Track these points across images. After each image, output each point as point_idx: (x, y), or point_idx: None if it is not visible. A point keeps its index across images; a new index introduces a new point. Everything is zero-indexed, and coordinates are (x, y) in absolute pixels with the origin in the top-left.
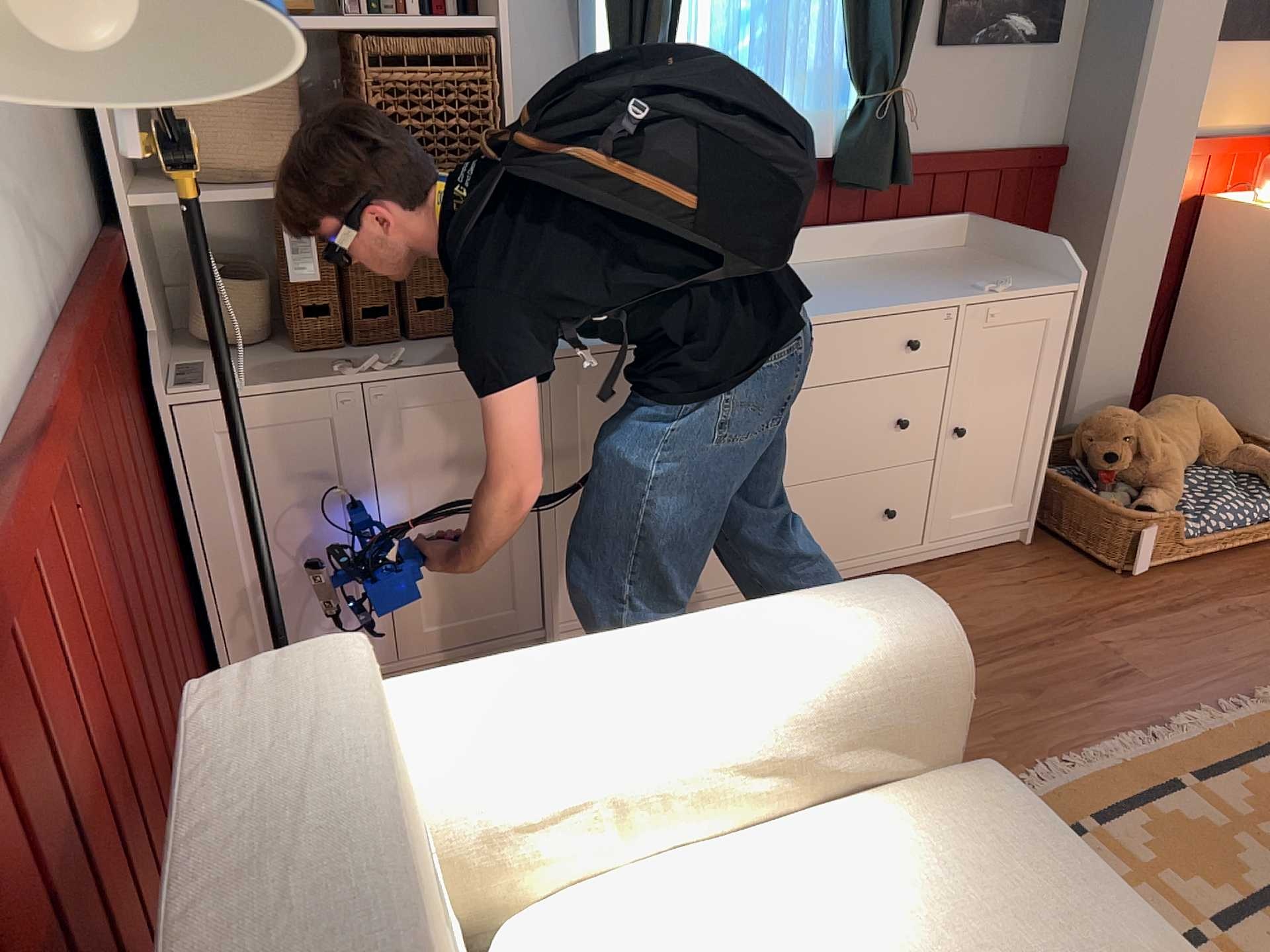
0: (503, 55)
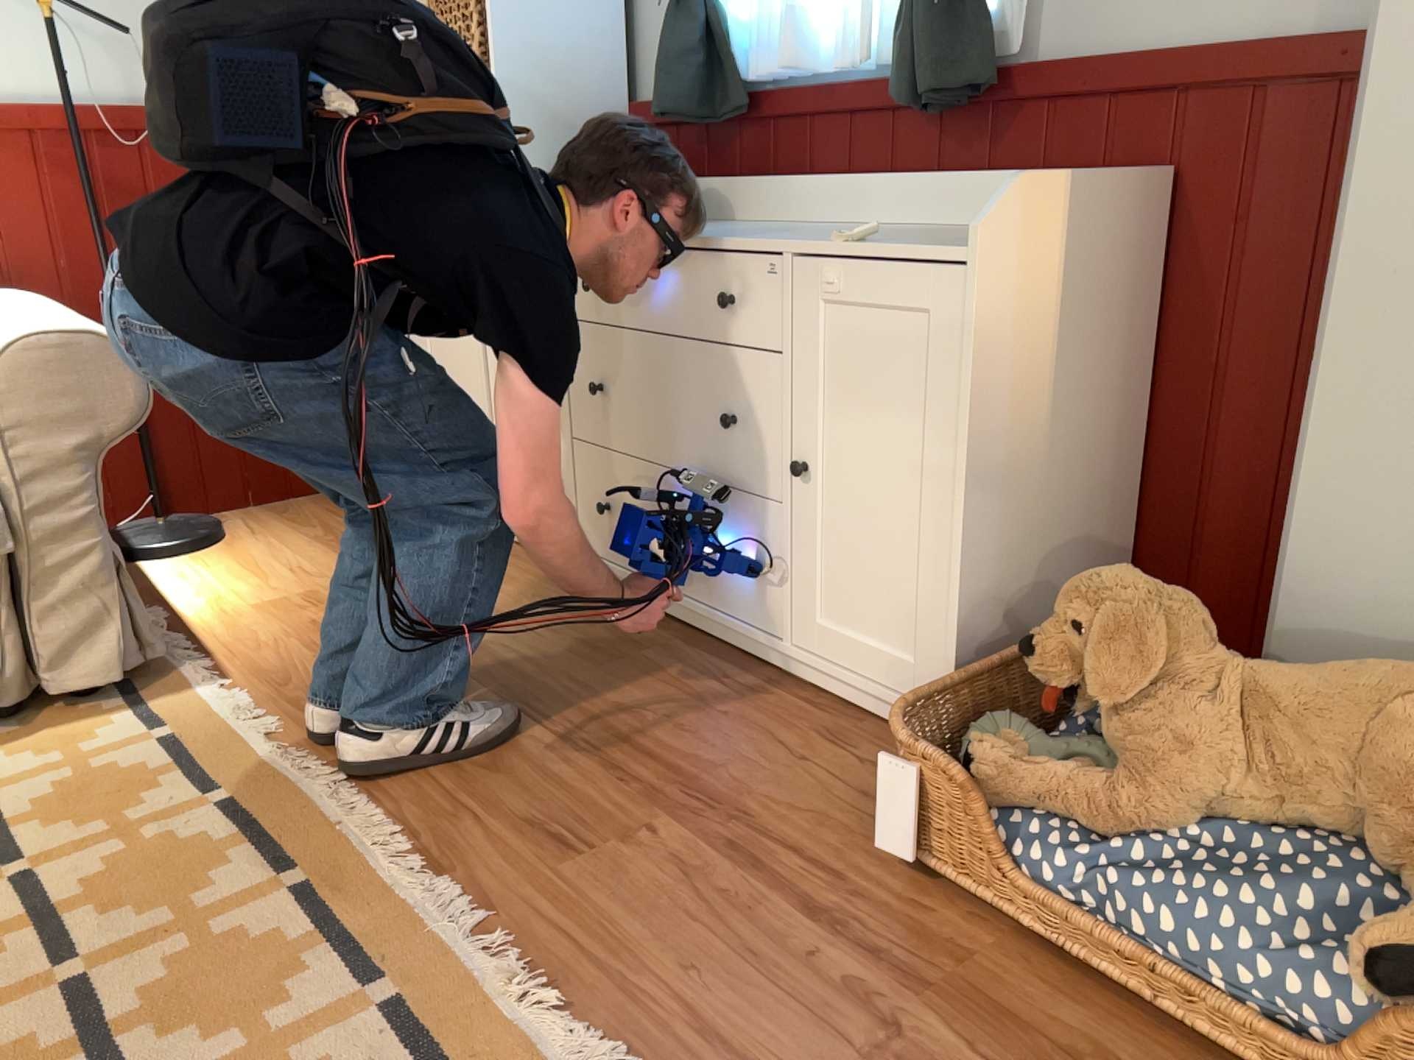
0: None
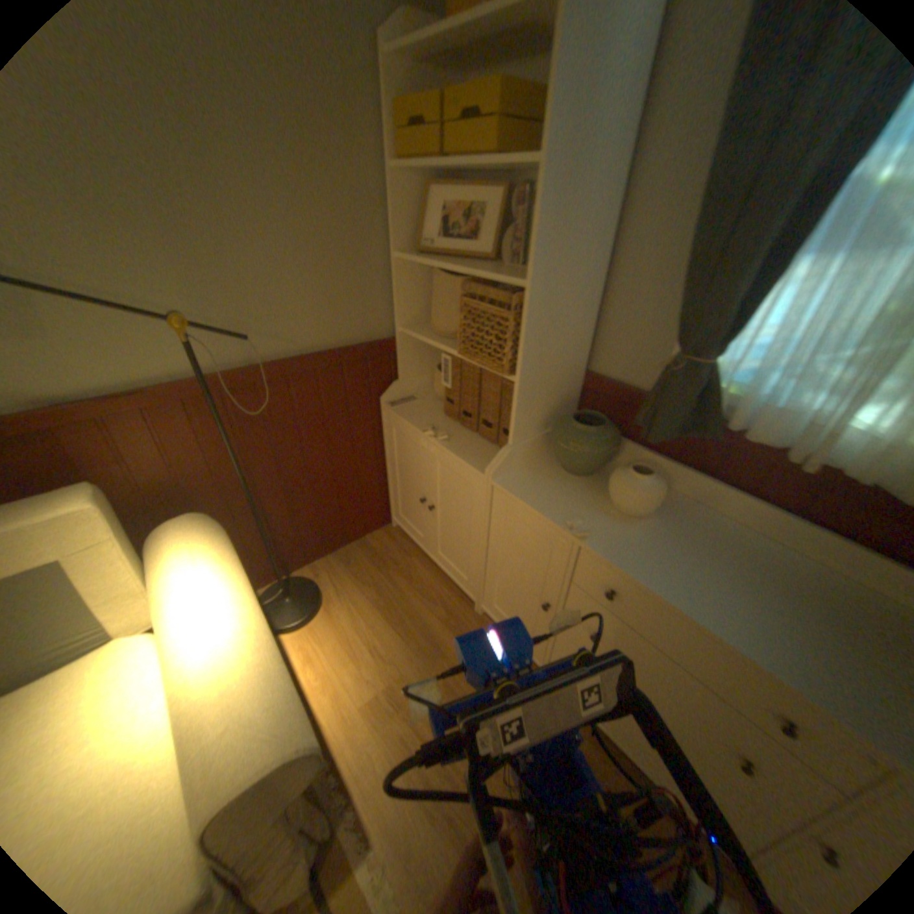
0: (531, 304)
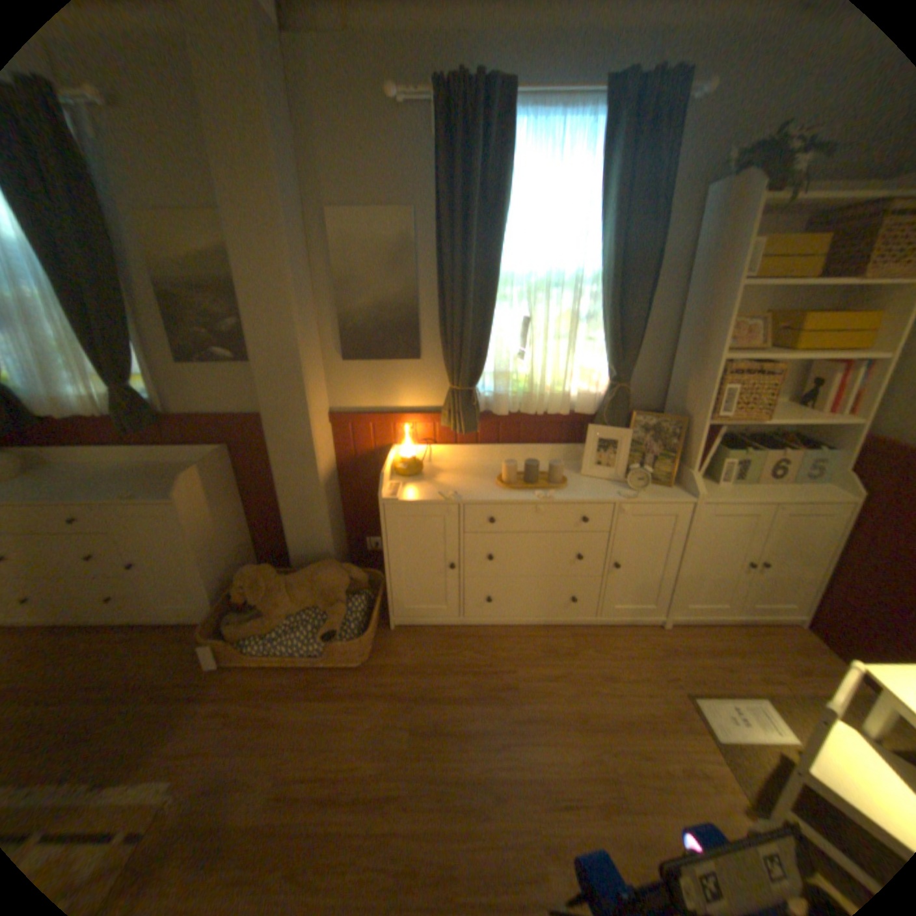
0: None
